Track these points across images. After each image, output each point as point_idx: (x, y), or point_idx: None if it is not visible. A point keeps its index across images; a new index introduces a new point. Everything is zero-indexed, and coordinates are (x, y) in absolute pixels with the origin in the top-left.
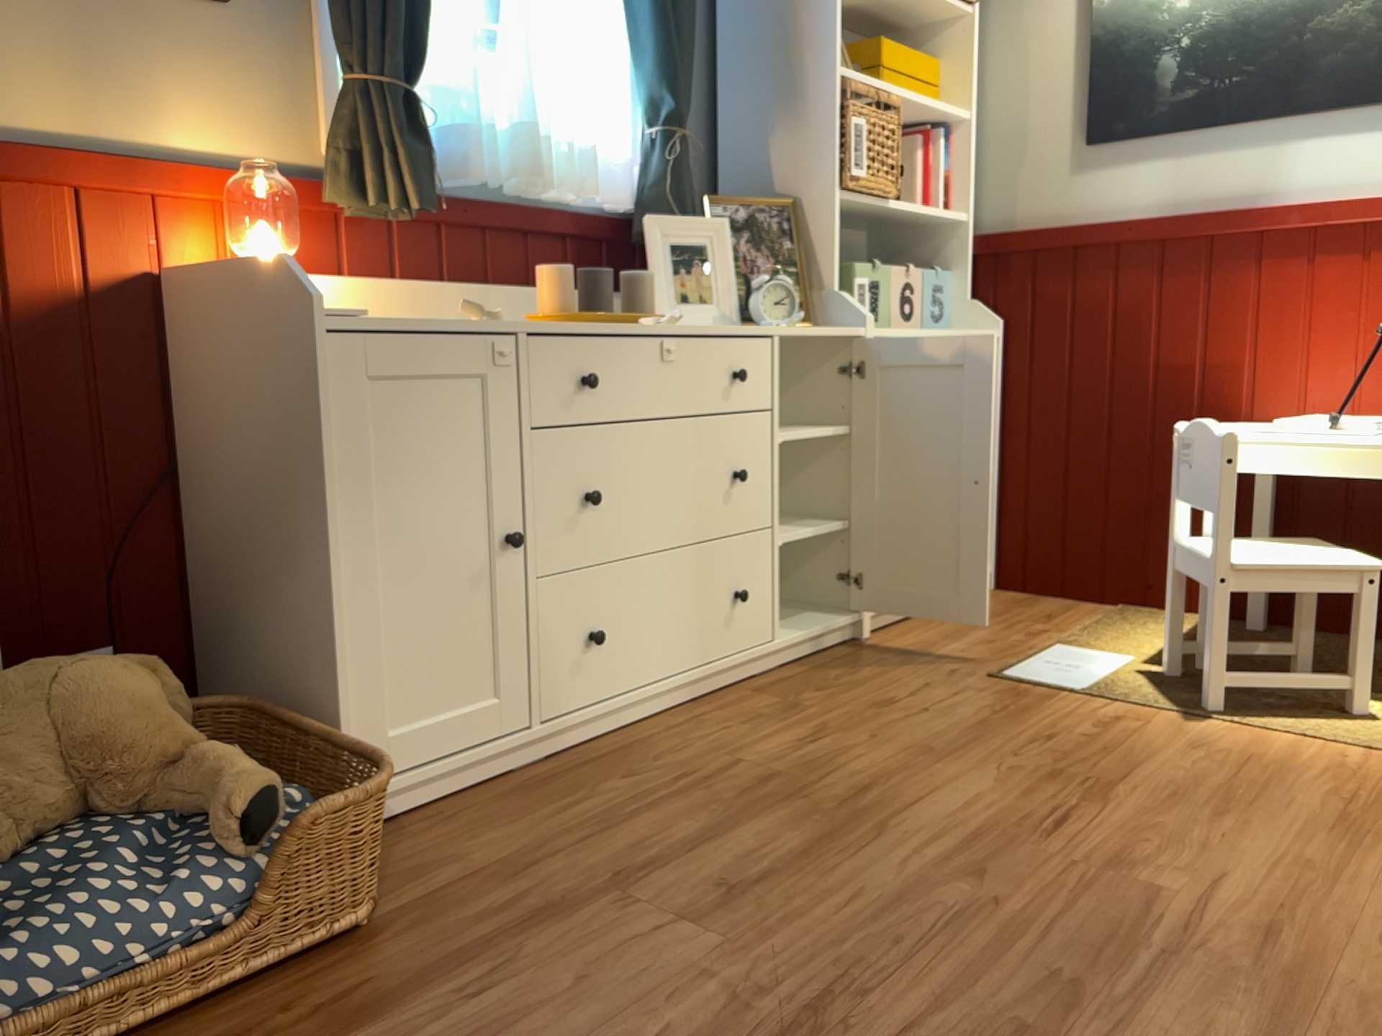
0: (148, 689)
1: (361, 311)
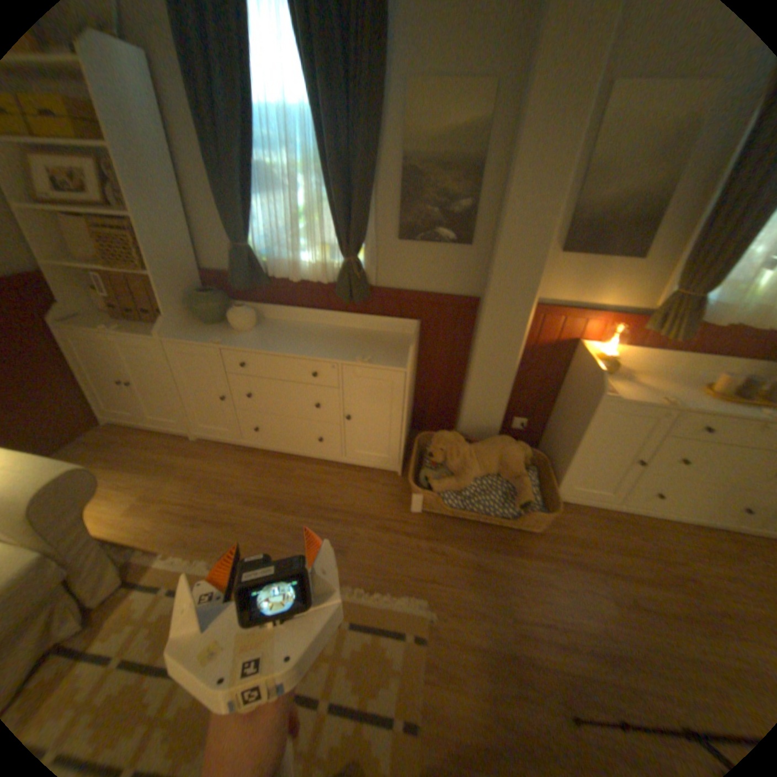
0: (522, 456)
1: (622, 395)
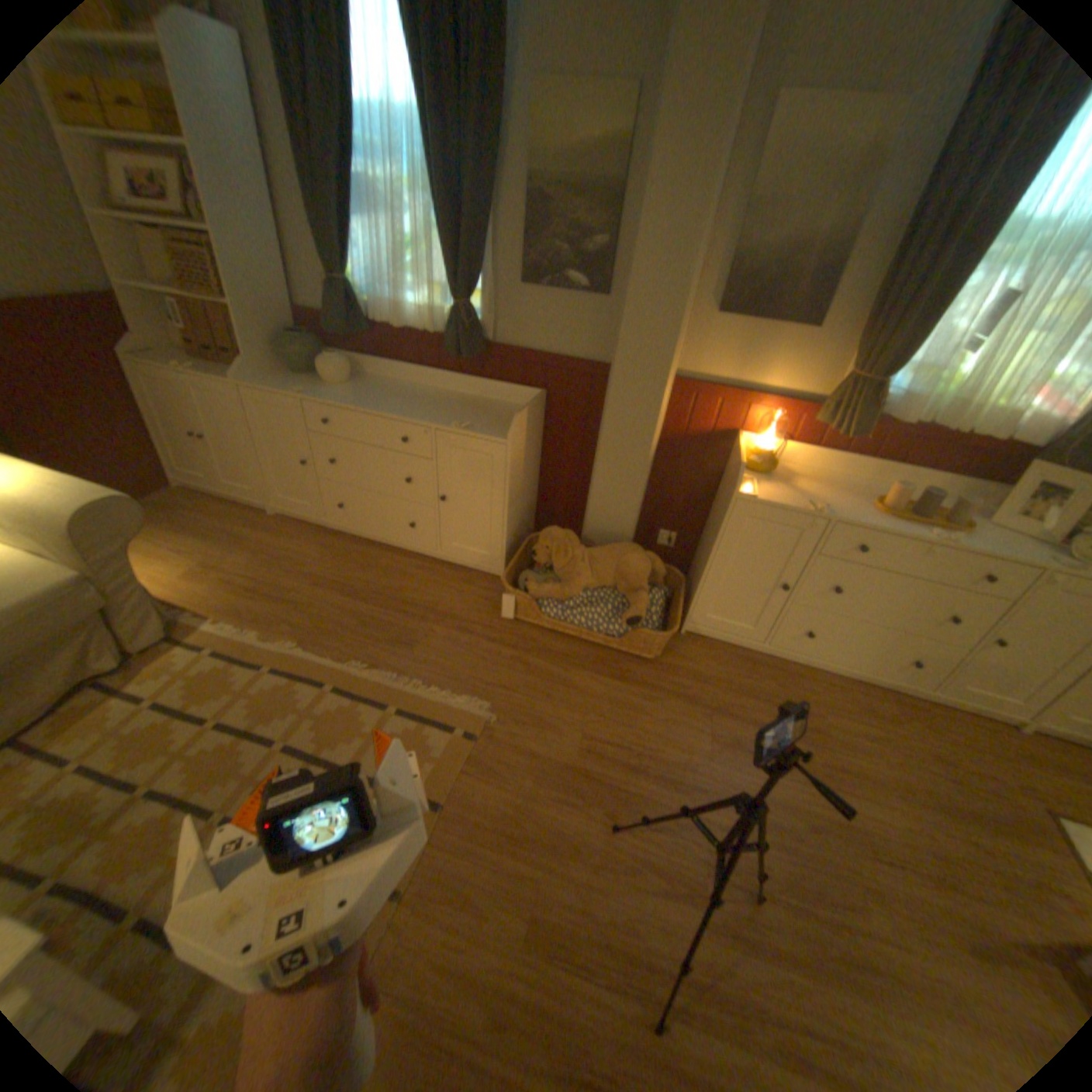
0: (645, 568)
1: (758, 495)
